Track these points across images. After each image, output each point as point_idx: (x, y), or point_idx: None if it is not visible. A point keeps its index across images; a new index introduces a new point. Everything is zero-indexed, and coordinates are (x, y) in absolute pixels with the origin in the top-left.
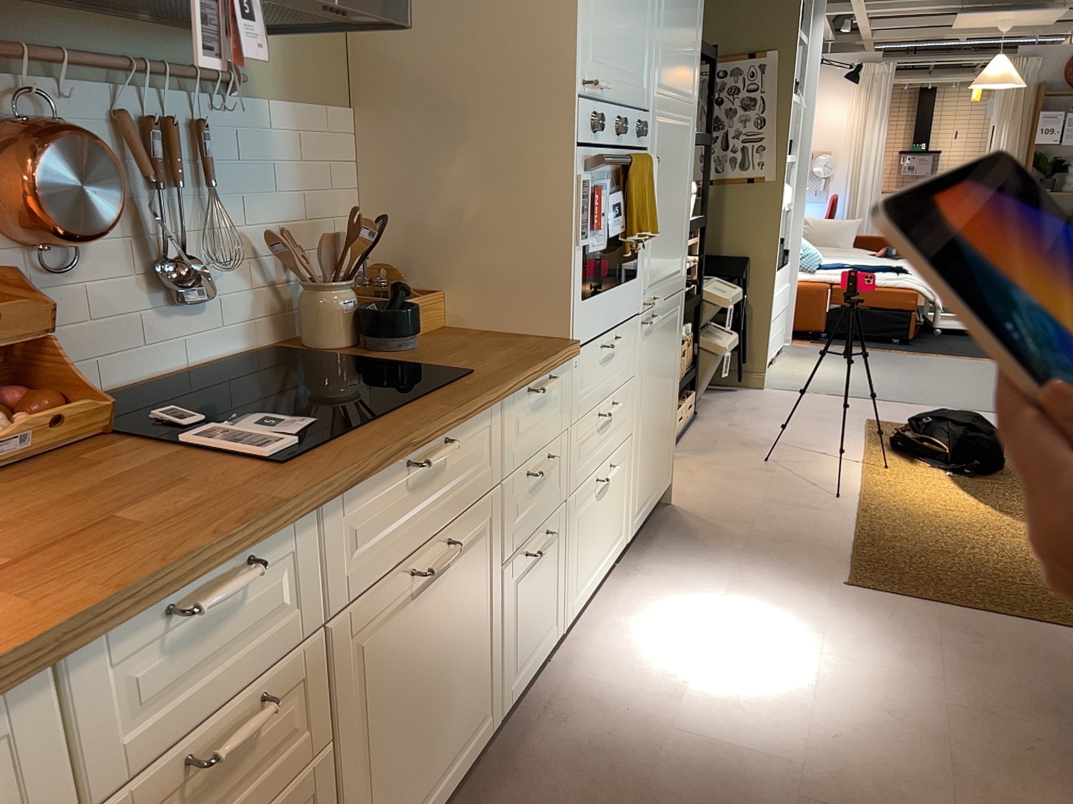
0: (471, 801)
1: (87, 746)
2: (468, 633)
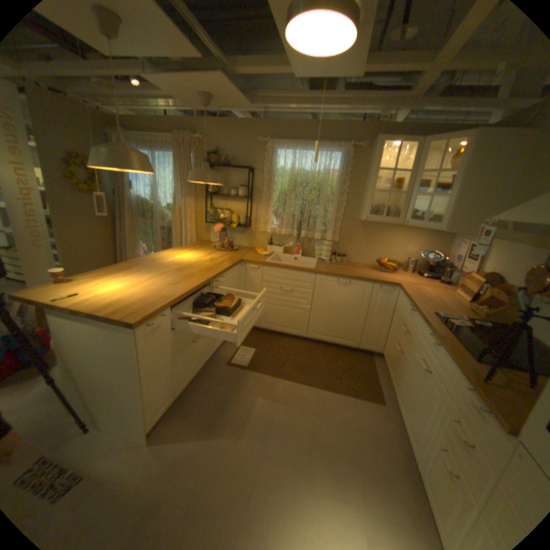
0: (408, 459)
1: (405, 309)
2: (425, 412)
